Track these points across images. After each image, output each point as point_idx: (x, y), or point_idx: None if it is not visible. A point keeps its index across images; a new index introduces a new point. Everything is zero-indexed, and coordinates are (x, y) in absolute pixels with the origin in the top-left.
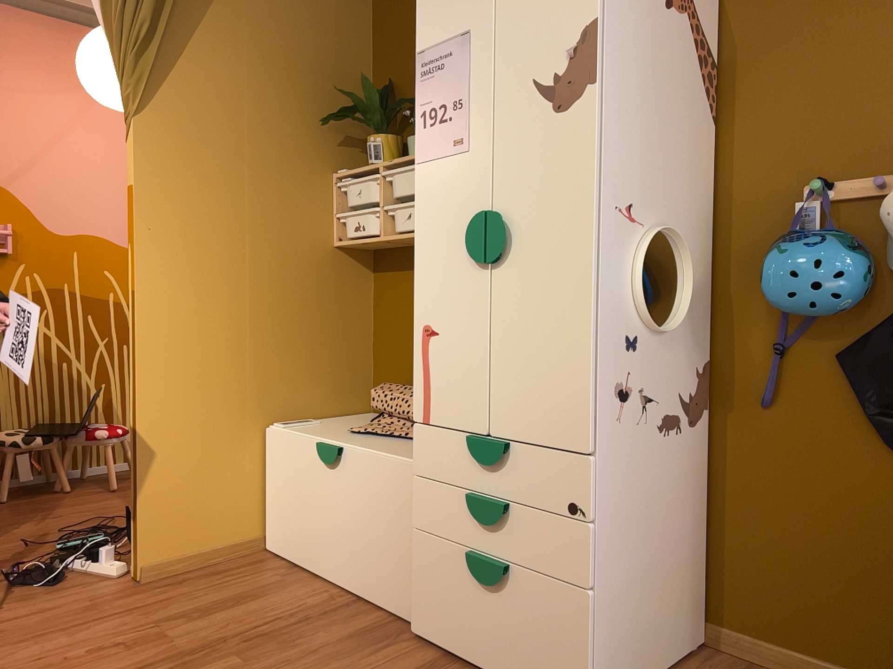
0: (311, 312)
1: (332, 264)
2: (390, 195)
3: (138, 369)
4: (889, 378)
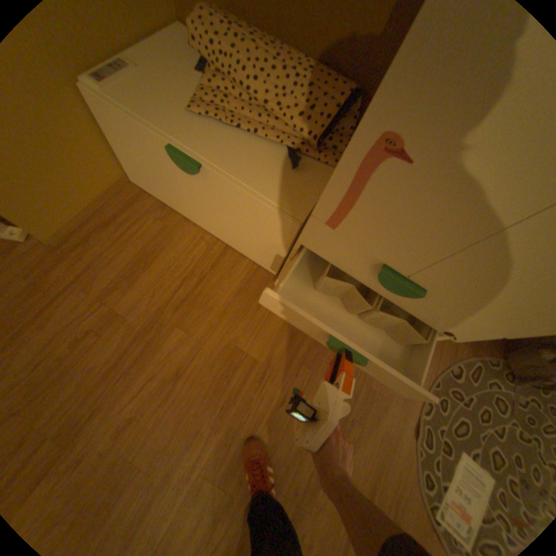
0: None
1: None
2: None
3: None
4: None
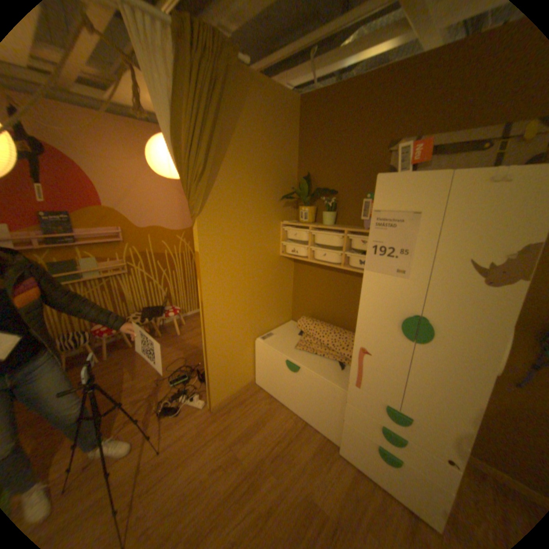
0: (271, 287)
1: (279, 264)
2: (313, 240)
3: (206, 335)
4: None
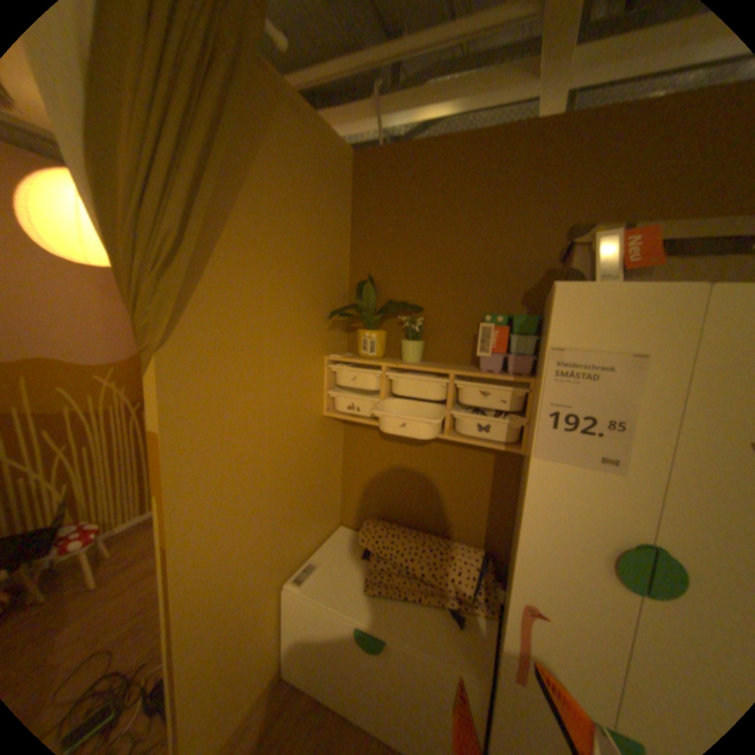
0: (309, 476)
1: (322, 430)
2: (390, 389)
3: (173, 624)
4: None
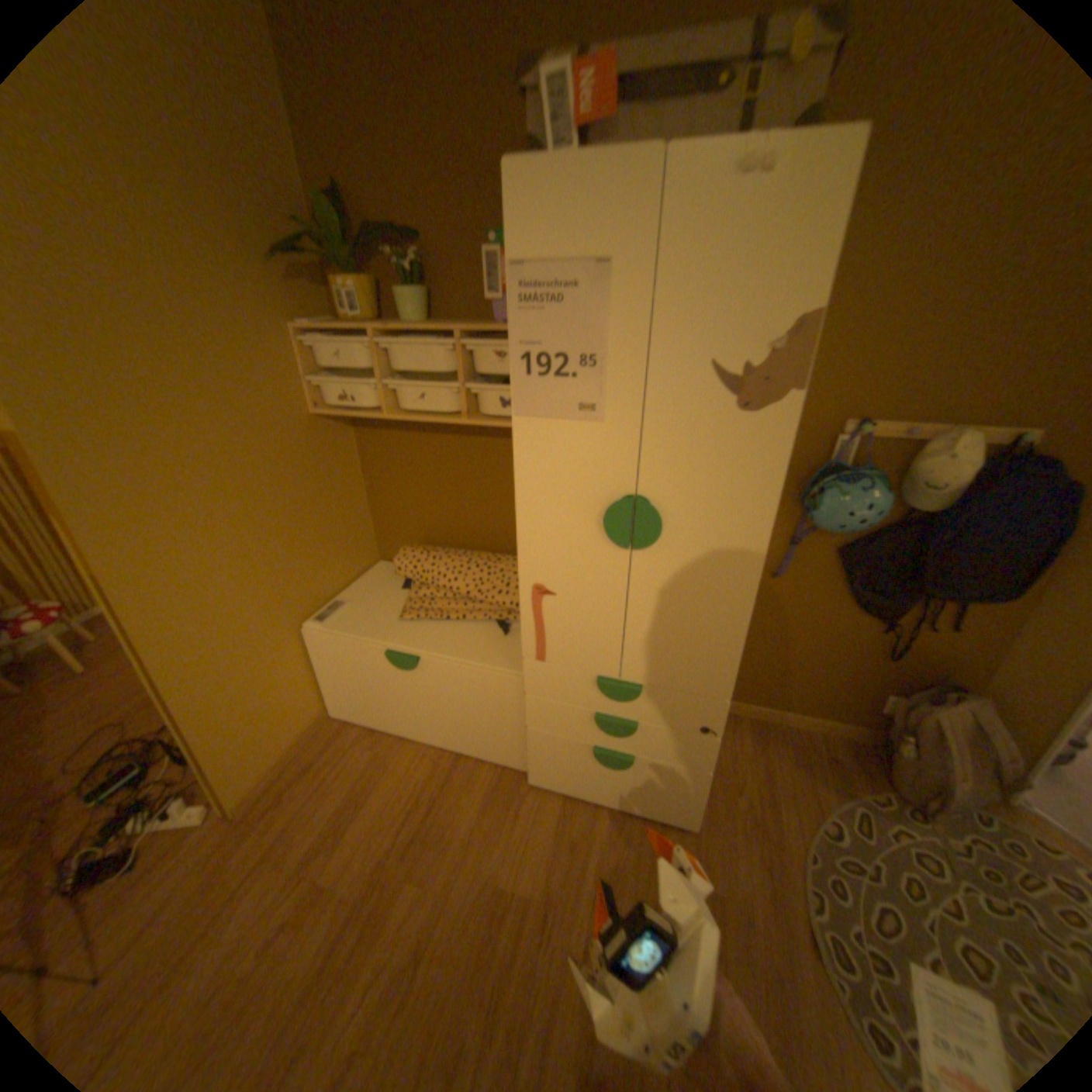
0: (307, 496)
1: (314, 436)
2: (386, 365)
3: (143, 658)
4: (876, 571)
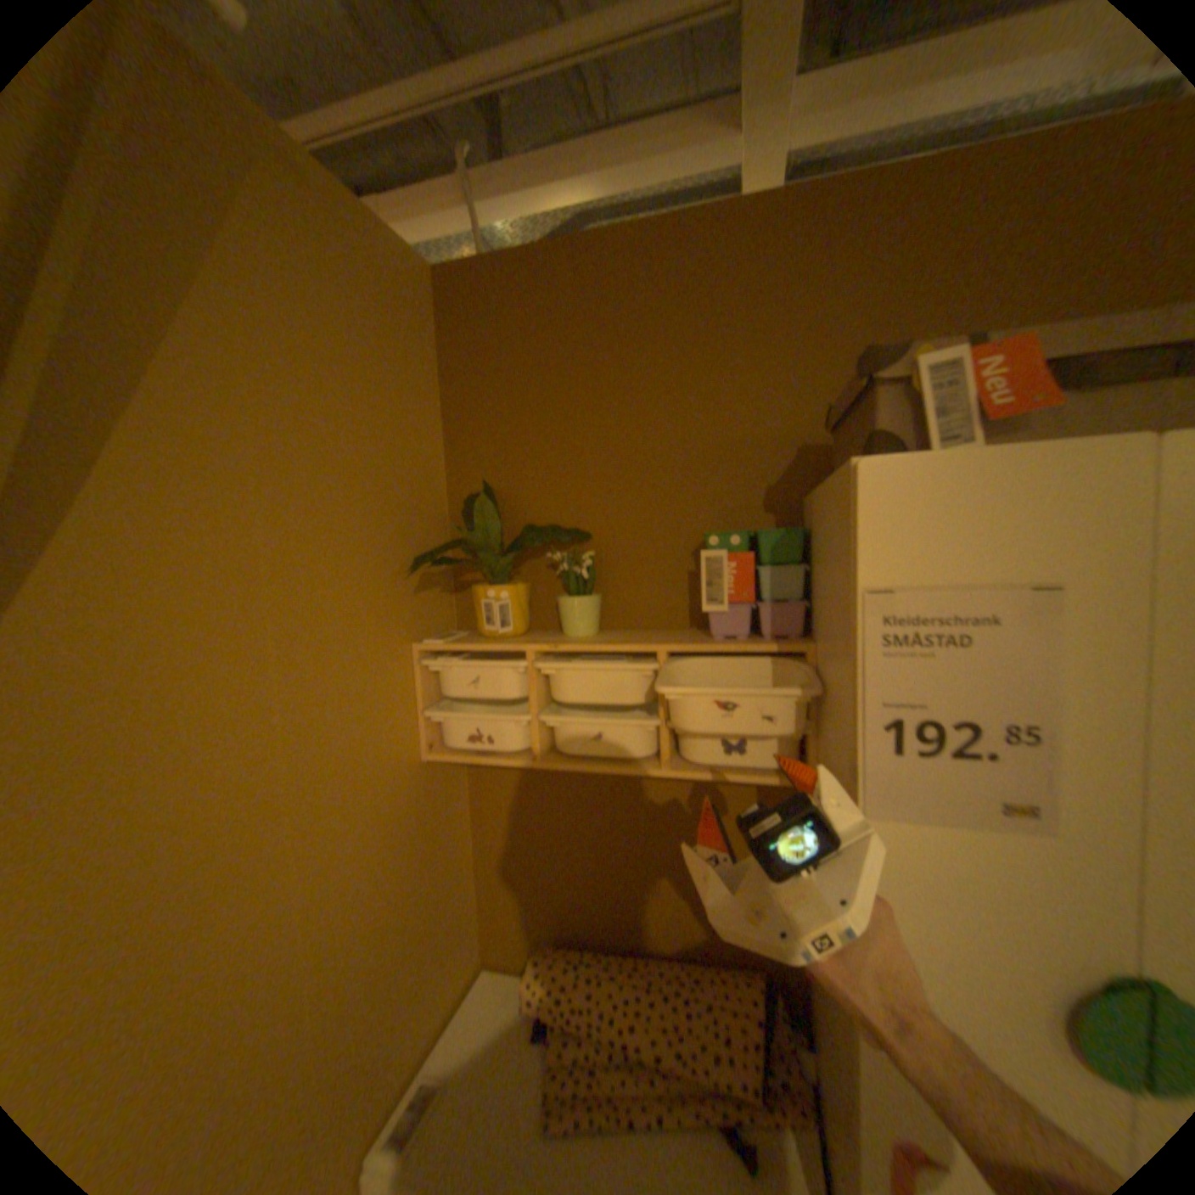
0: (403, 891)
1: (423, 790)
2: (548, 692)
3: None
4: None
